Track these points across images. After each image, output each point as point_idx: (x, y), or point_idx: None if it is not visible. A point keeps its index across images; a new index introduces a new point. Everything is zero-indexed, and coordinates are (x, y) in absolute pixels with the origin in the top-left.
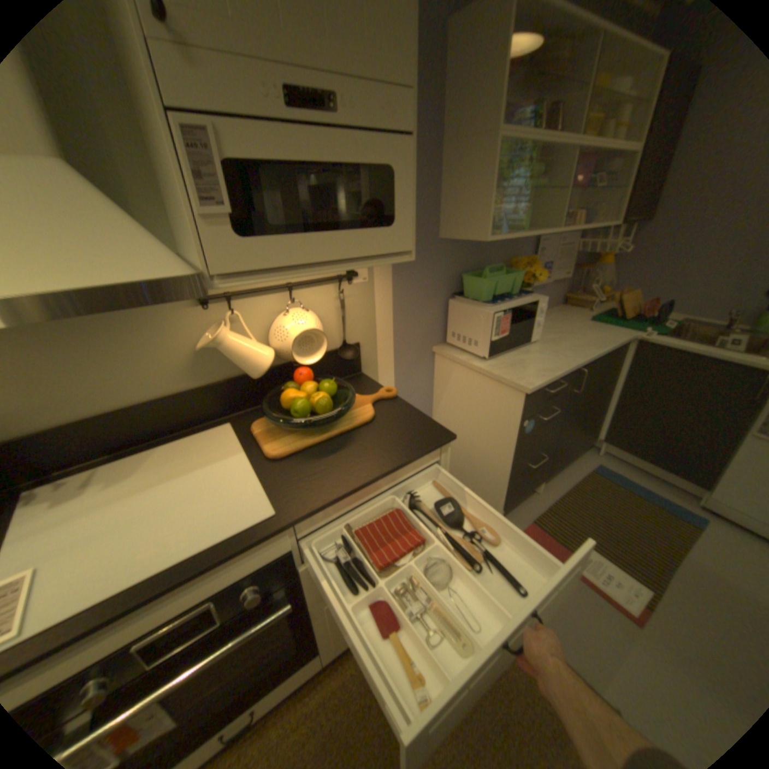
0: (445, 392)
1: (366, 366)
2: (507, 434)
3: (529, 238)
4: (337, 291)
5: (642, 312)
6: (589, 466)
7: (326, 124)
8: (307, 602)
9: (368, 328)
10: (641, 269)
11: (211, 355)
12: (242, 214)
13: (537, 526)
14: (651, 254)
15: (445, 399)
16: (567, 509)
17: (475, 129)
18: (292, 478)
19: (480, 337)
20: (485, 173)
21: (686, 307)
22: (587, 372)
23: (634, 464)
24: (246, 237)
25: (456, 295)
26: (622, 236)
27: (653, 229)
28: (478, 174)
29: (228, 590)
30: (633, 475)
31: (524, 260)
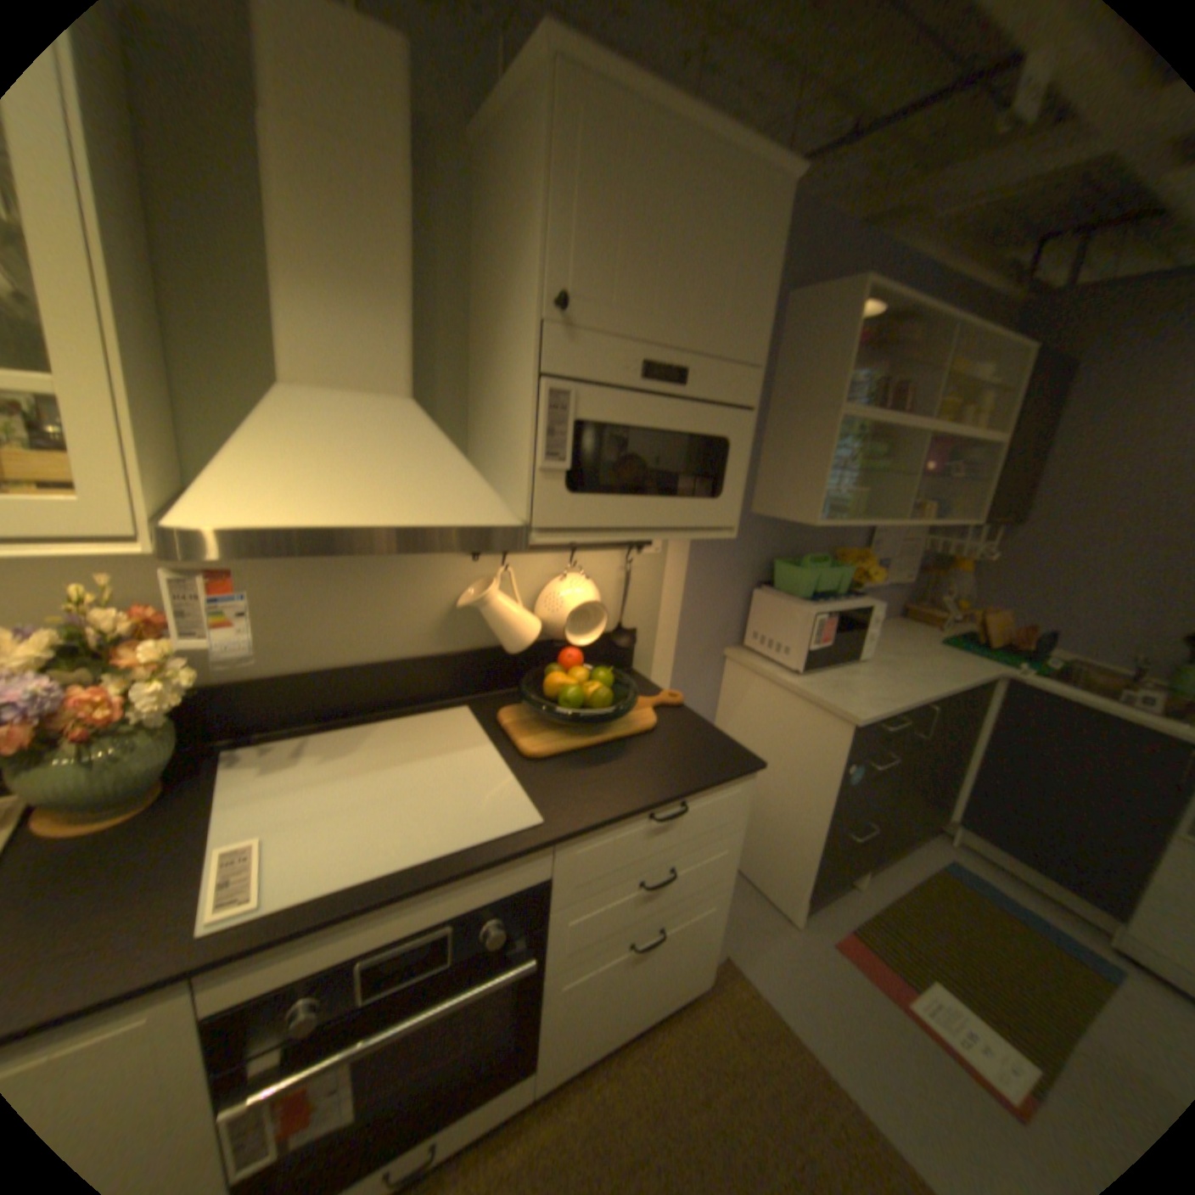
0: (737, 713)
1: (639, 660)
2: (825, 784)
3: (863, 526)
4: (624, 559)
5: (1015, 643)
6: (938, 862)
7: (674, 393)
8: (547, 971)
9: (651, 611)
10: (1011, 585)
11: (467, 615)
12: (578, 470)
13: (860, 940)
14: (1026, 567)
15: (735, 724)
16: (906, 921)
17: (813, 401)
18: (560, 784)
19: (795, 644)
20: (822, 450)
21: (1076, 644)
22: (939, 713)
23: (1008, 869)
24: (576, 493)
25: (764, 584)
26: (985, 539)
27: (1028, 536)
28: (812, 449)
29: (472, 916)
30: (1006, 886)
31: (856, 553)
